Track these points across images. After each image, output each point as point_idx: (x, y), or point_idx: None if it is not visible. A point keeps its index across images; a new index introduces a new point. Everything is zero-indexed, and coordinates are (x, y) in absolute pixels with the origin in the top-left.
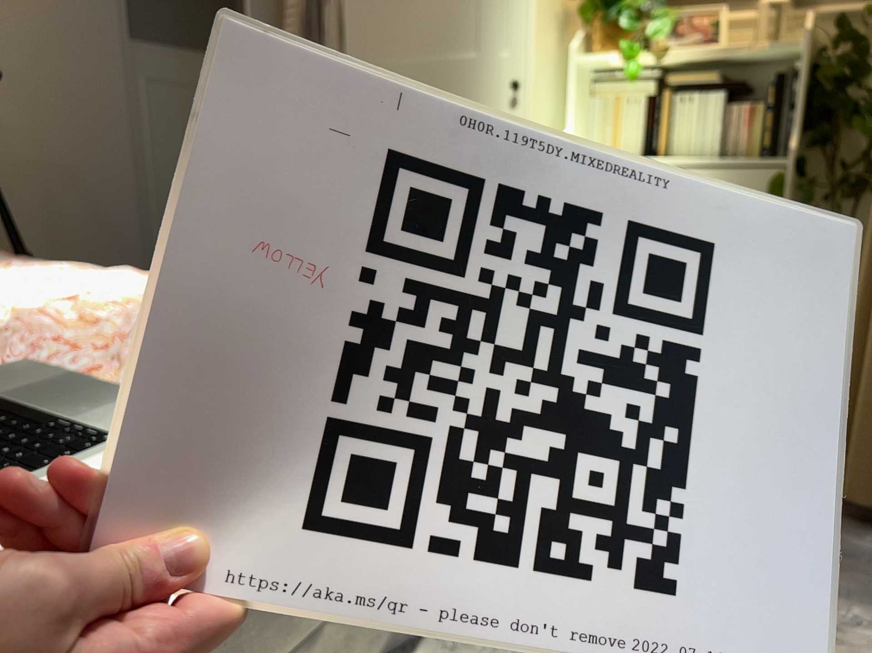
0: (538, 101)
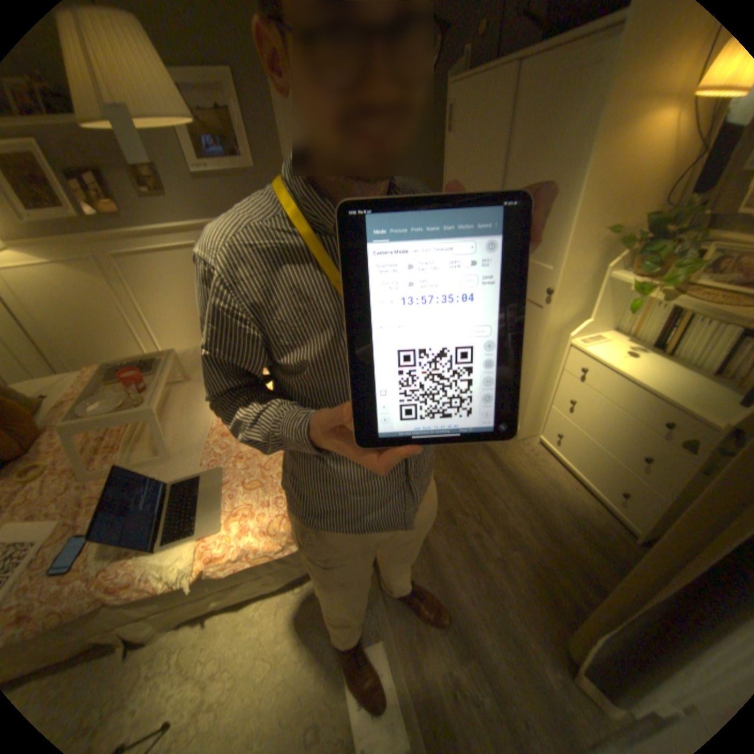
0: (564, 304)
